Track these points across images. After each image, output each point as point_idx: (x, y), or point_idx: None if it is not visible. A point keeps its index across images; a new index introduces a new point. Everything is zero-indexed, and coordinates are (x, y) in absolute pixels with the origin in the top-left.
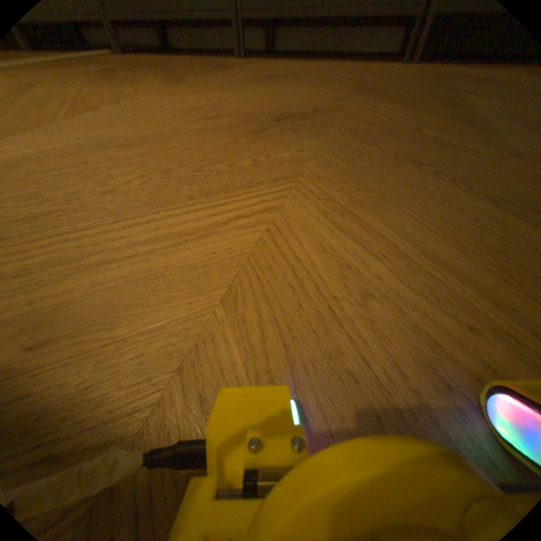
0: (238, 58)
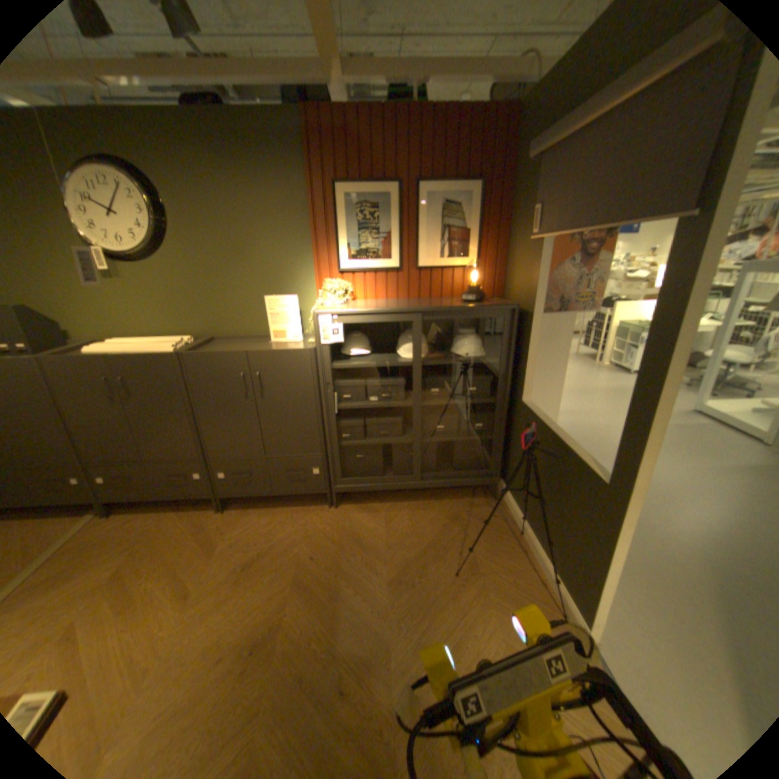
0: (217, 518)
